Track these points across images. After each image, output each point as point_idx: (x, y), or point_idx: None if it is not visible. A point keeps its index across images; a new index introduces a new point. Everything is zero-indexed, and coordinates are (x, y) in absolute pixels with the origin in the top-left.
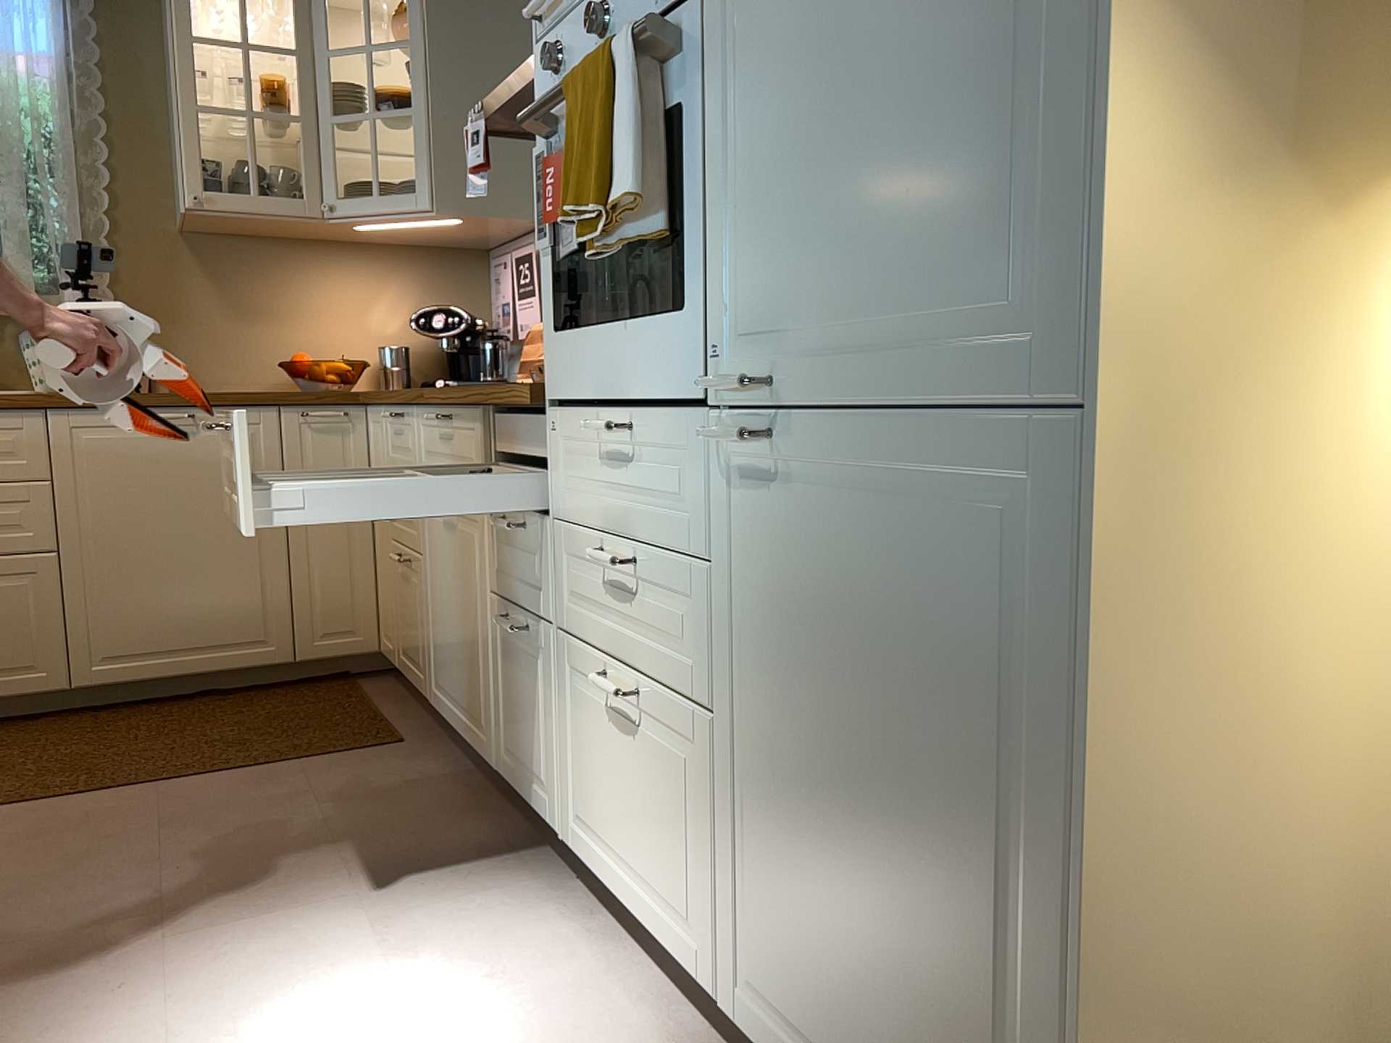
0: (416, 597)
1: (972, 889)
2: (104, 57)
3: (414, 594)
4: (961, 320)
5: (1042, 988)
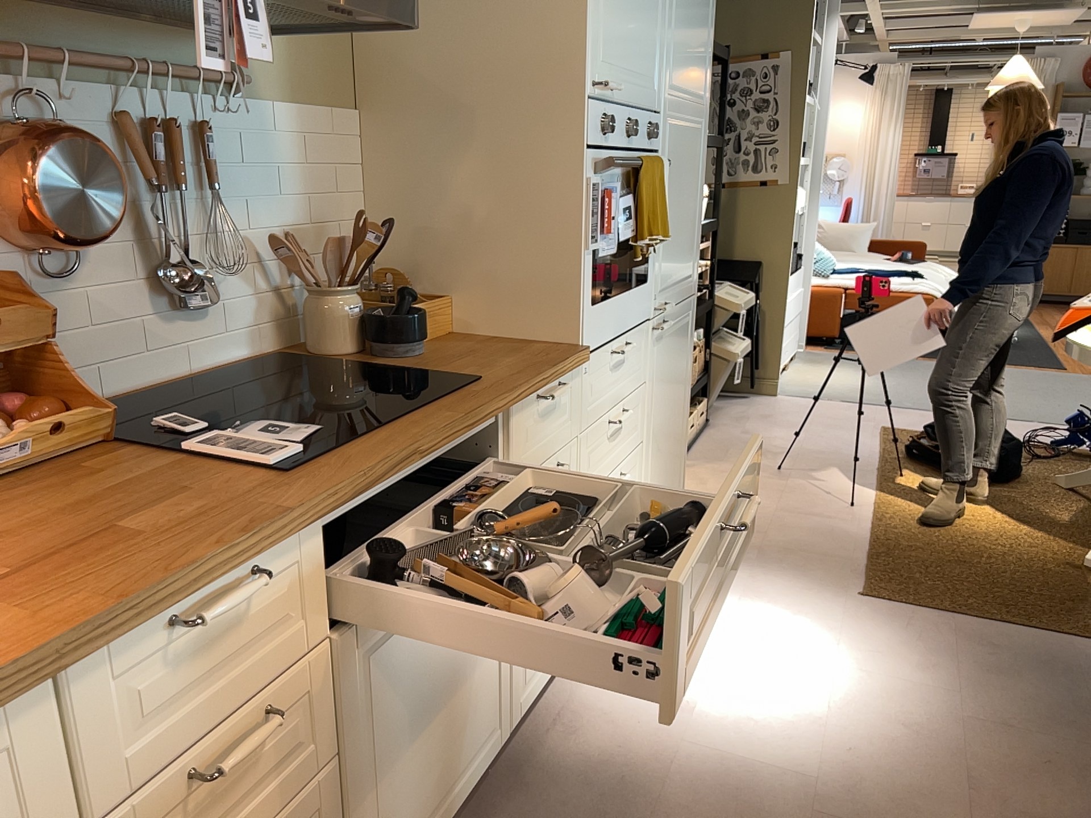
0: None
1: (680, 410)
2: None
3: None
4: (687, 277)
5: (684, 417)
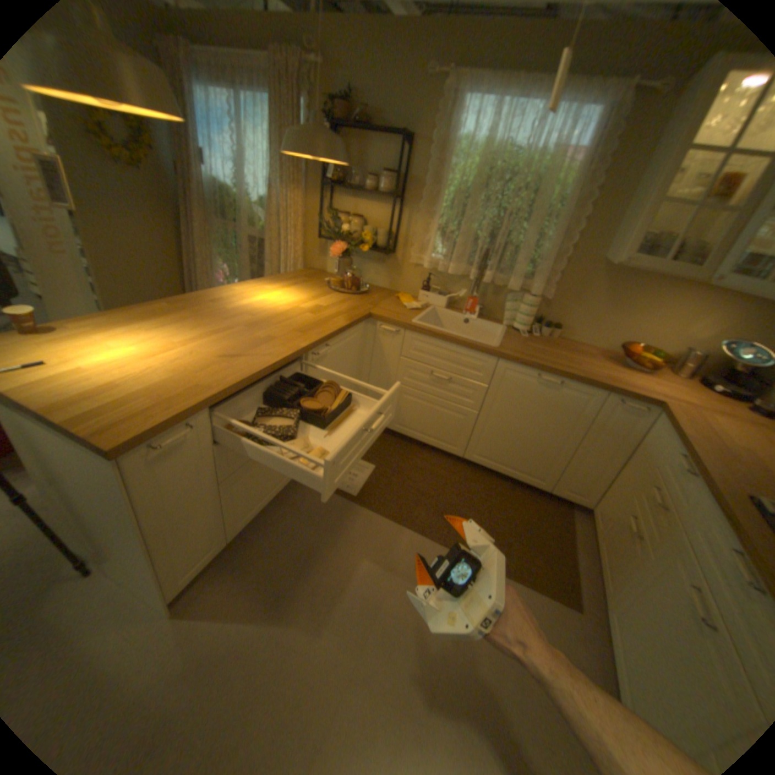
0: (635, 562)
1: None
2: (618, 147)
3: (633, 555)
4: None
5: None
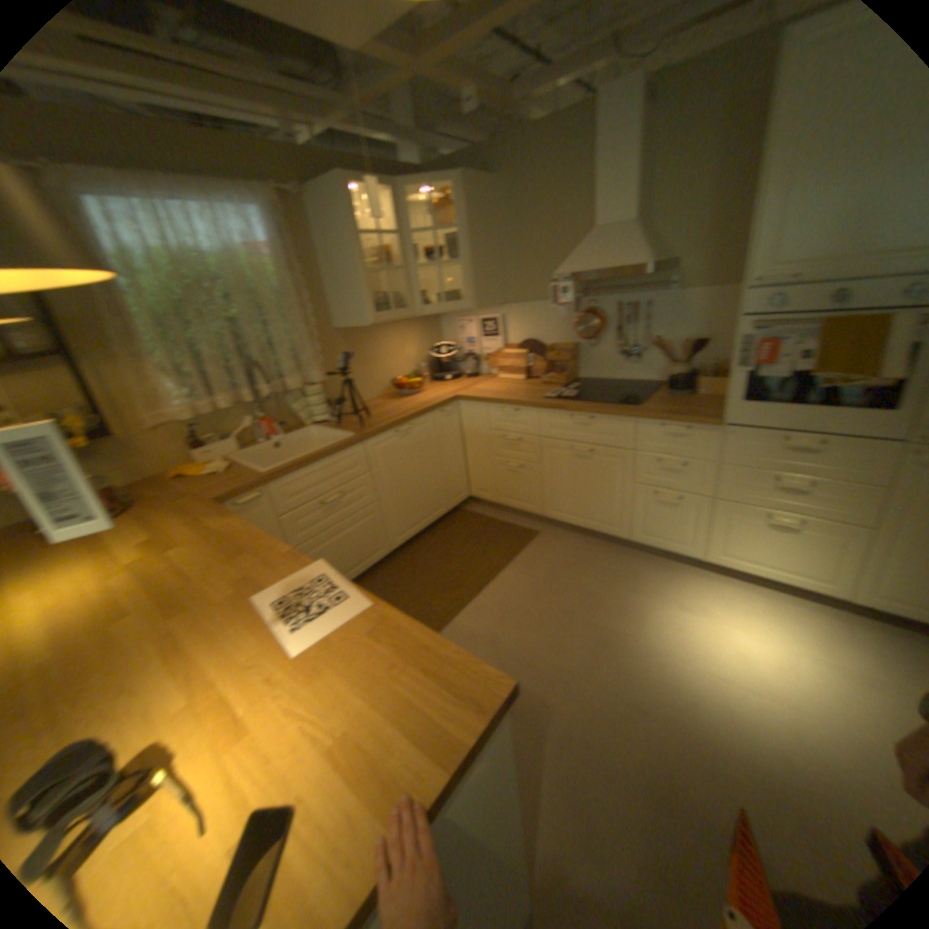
0: (528, 480)
1: None
2: (281, 241)
3: (524, 479)
4: None
5: None
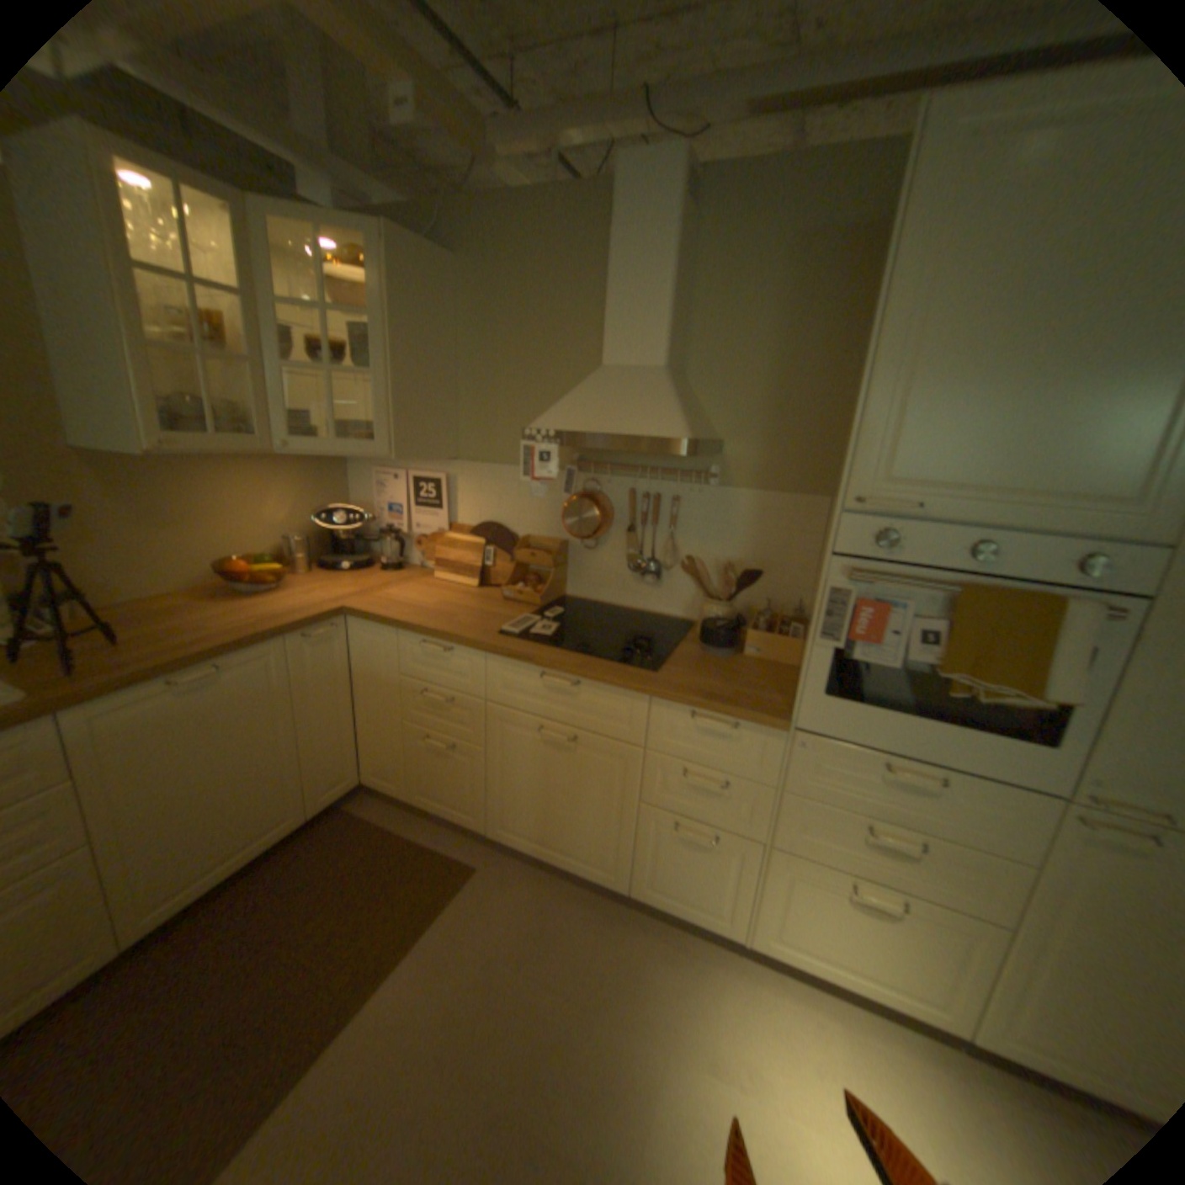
0: (465, 770)
1: None
2: None
3: (458, 767)
4: None
5: None
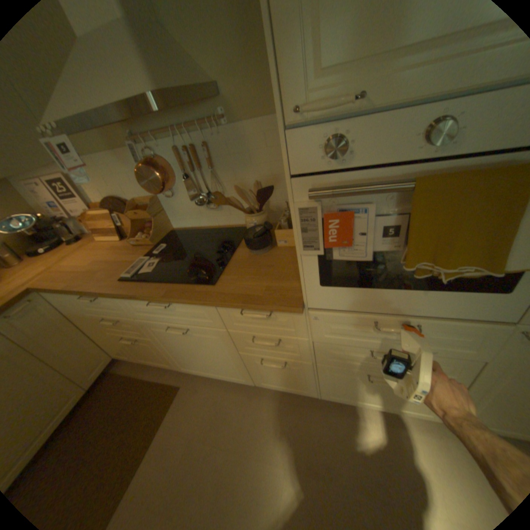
0: (150, 349)
1: None
2: None
3: (146, 348)
4: None
5: None
